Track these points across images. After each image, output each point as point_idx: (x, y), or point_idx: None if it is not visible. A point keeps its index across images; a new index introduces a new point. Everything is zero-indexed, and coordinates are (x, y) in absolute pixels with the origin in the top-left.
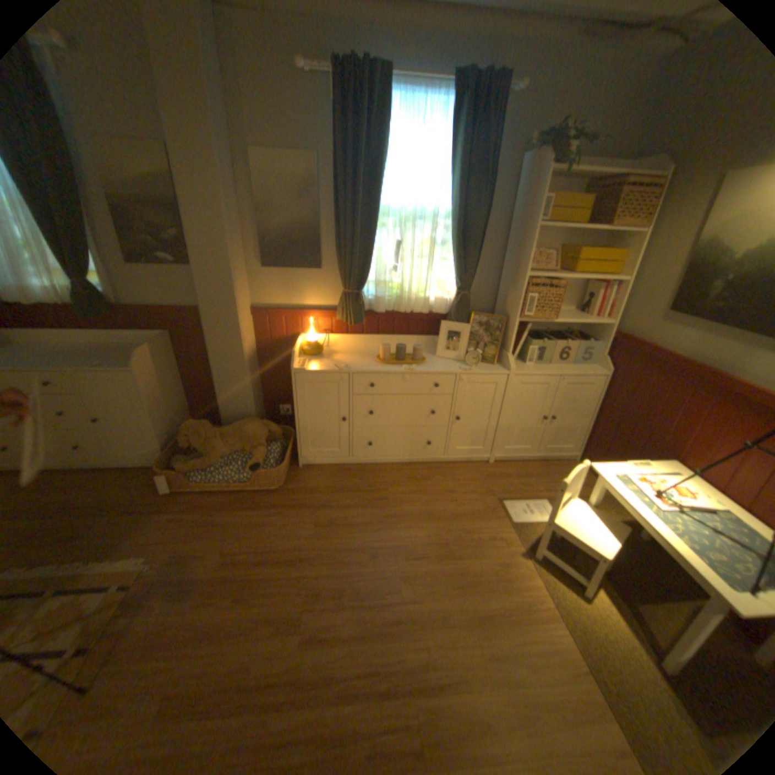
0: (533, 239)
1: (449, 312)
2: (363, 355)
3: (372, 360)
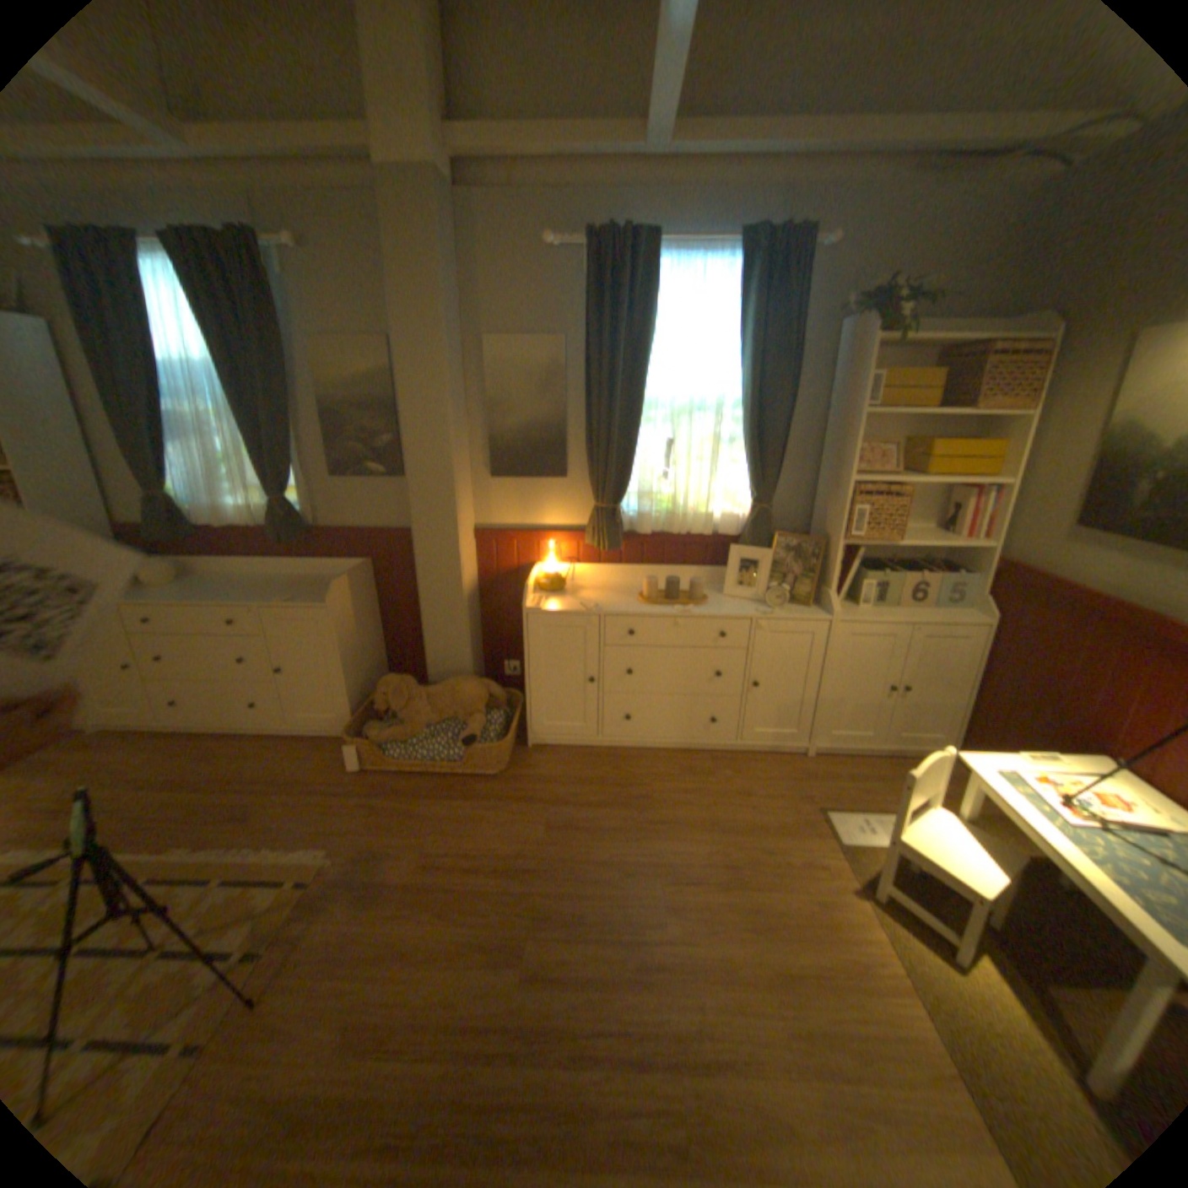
0: (857, 430)
1: (741, 533)
2: (620, 592)
3: (631, 599)
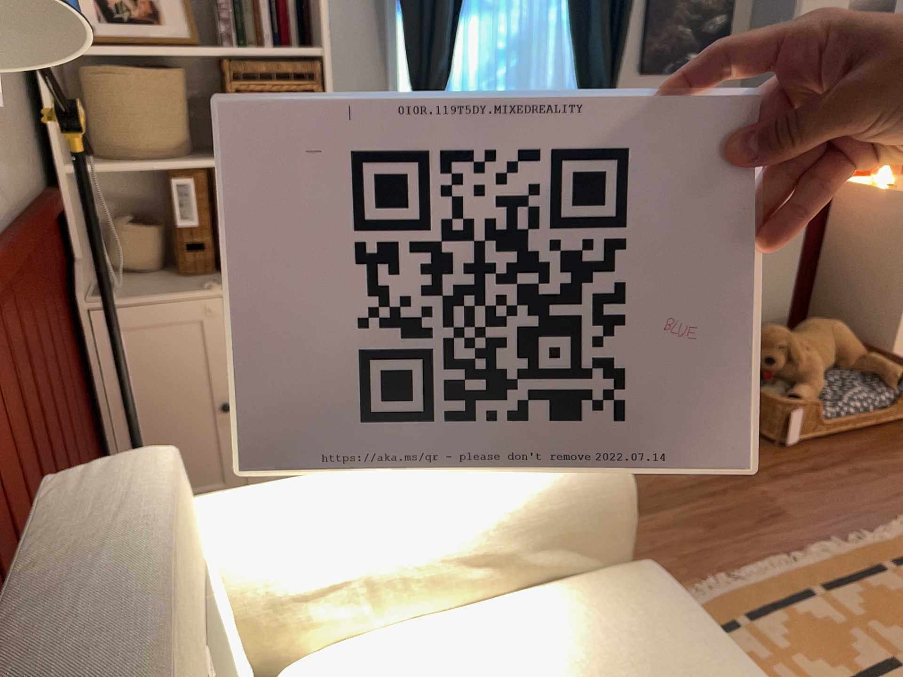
0: None
1: None
2: None
3: None
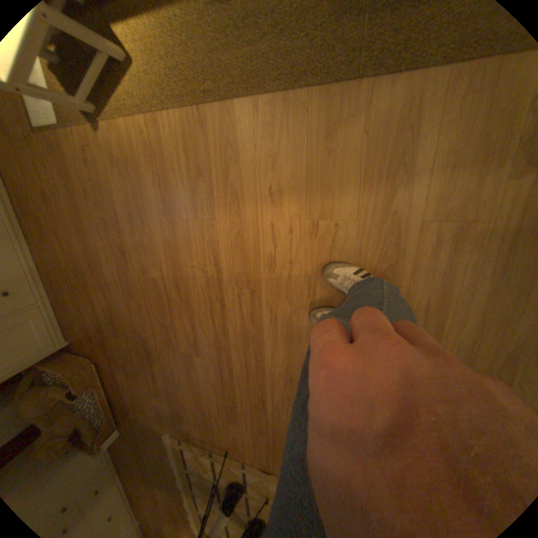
0: None
1: None
2: None
3: None
